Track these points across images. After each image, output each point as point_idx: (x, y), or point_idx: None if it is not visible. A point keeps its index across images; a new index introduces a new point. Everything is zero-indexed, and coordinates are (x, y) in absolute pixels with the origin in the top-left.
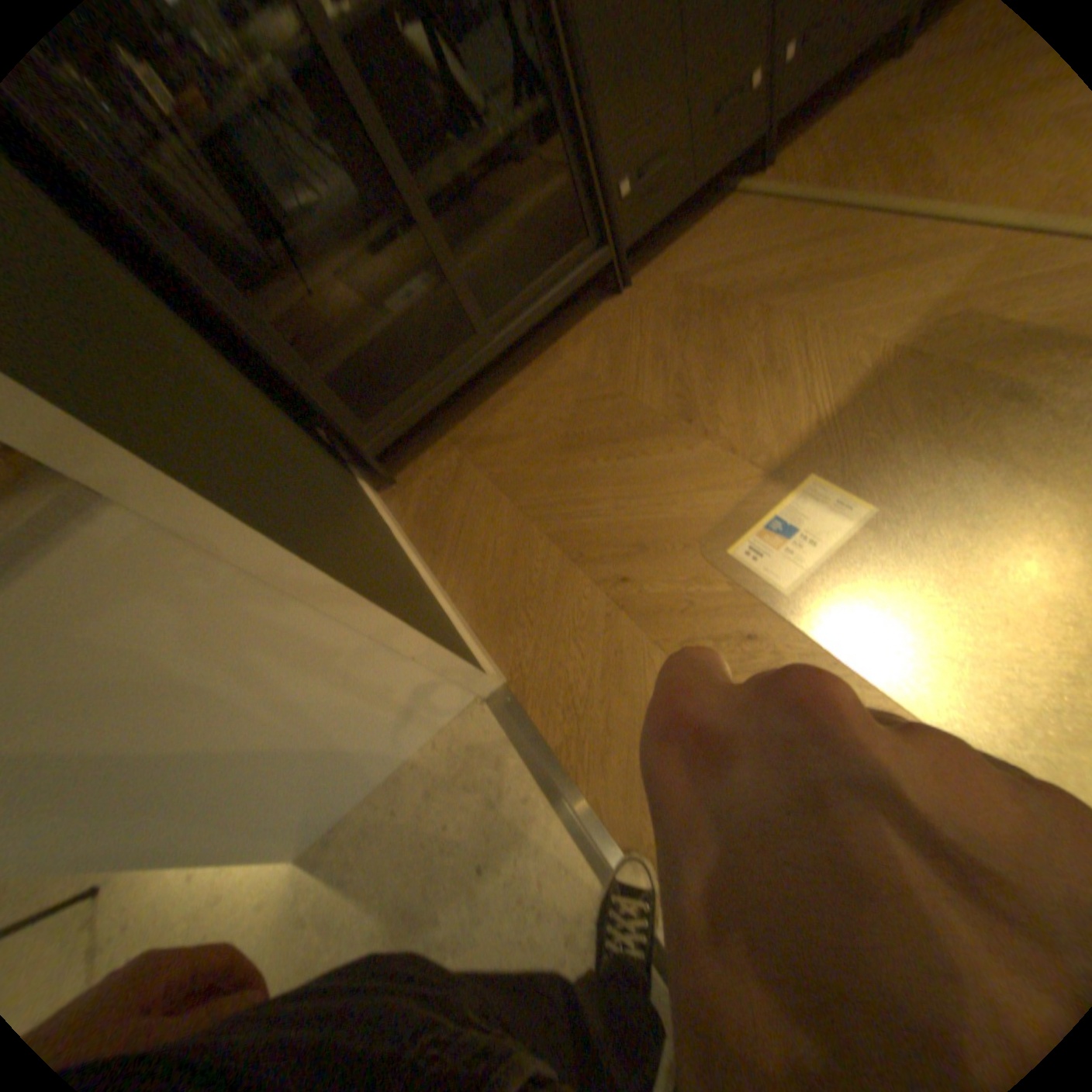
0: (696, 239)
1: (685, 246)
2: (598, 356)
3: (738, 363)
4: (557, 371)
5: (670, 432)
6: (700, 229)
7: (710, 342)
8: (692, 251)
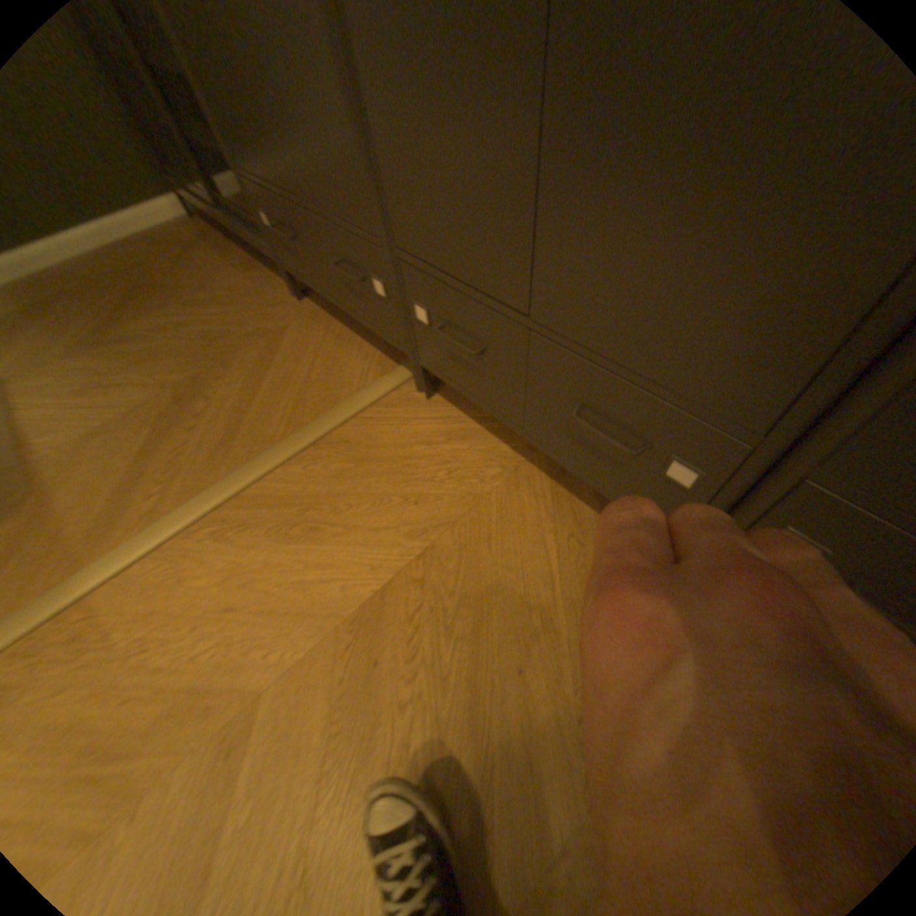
0: (330, 341)
1: (325, 334)
2: (220, 294)
3: (122, 370)
4: (225, 275)
5: (94, 337)
6: (347, 343)
7: (165, 354)
8: (312, 339)
